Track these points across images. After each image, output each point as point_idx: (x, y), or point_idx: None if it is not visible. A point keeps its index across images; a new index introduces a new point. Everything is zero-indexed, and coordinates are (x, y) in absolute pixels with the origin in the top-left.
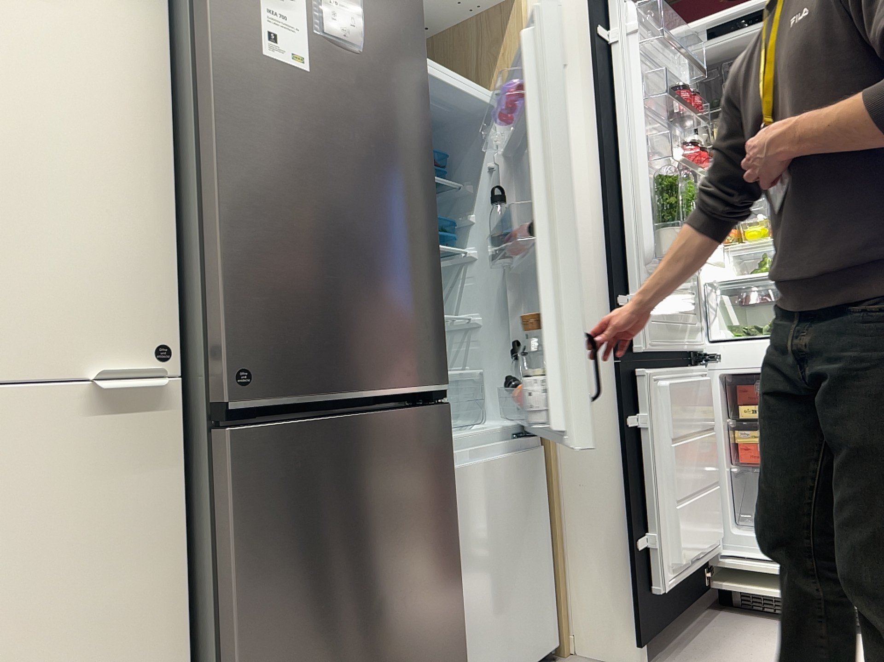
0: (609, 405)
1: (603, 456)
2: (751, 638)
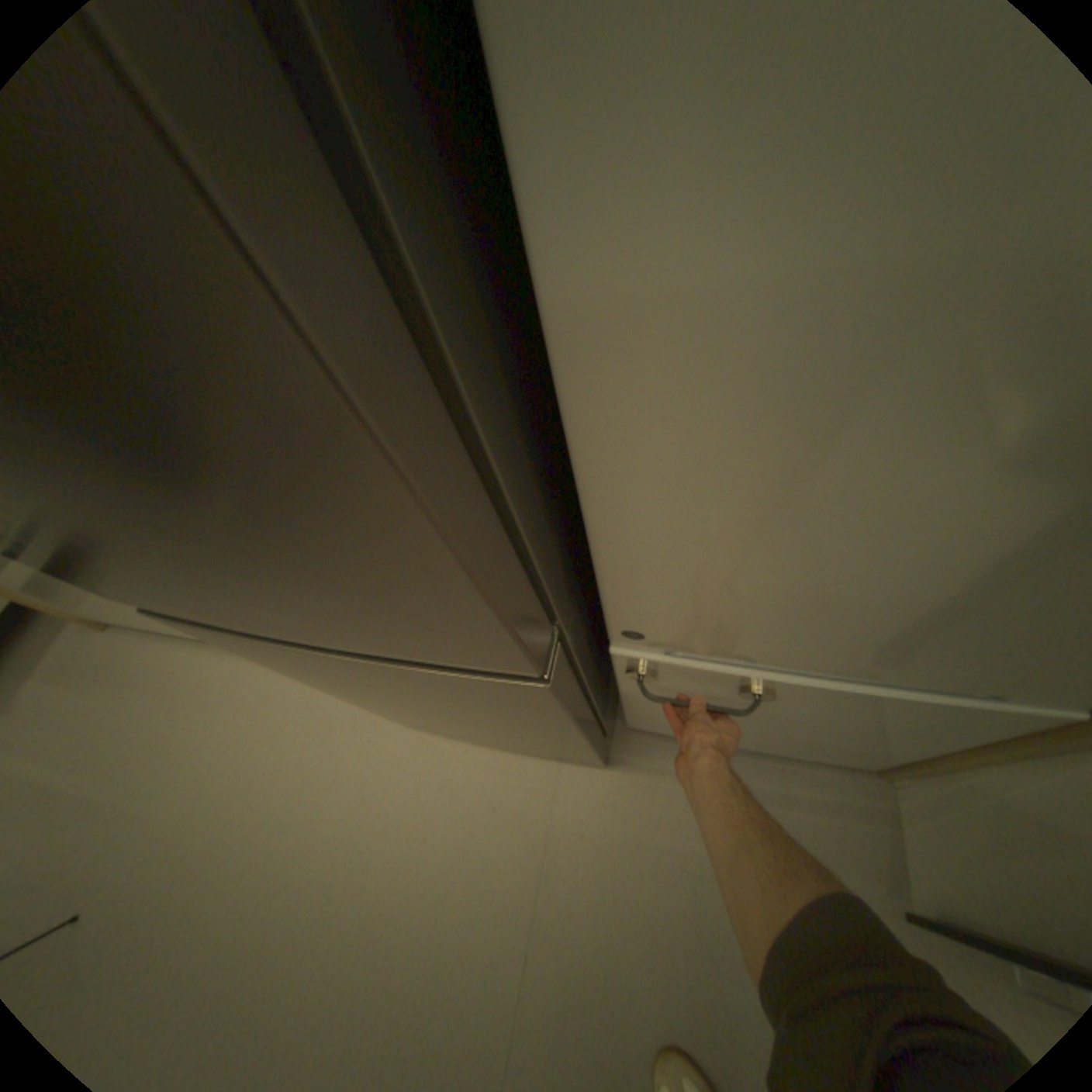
0: None
1: None
2: None
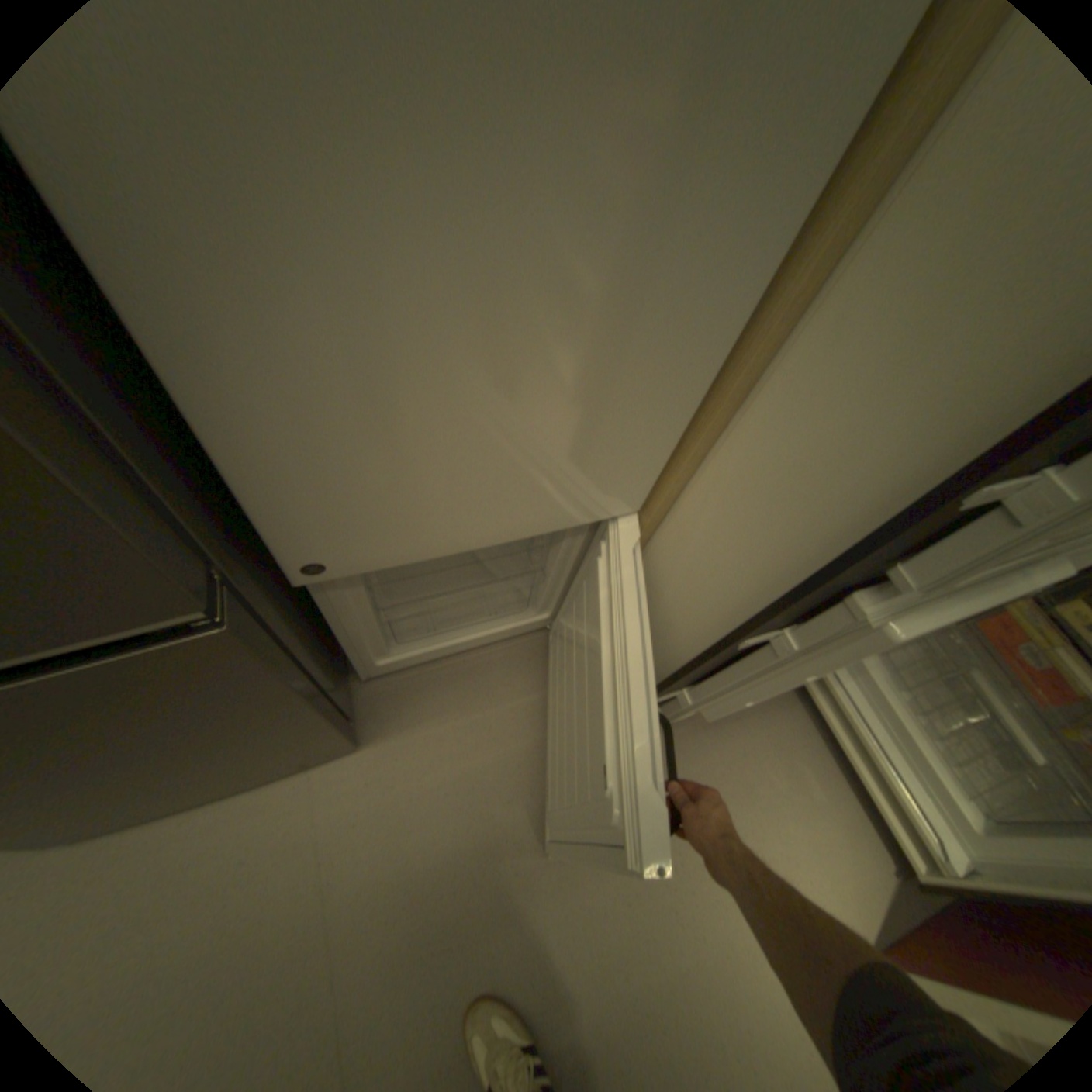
0: (749, 582)
1: (693, 606)
2: (756, 744)
